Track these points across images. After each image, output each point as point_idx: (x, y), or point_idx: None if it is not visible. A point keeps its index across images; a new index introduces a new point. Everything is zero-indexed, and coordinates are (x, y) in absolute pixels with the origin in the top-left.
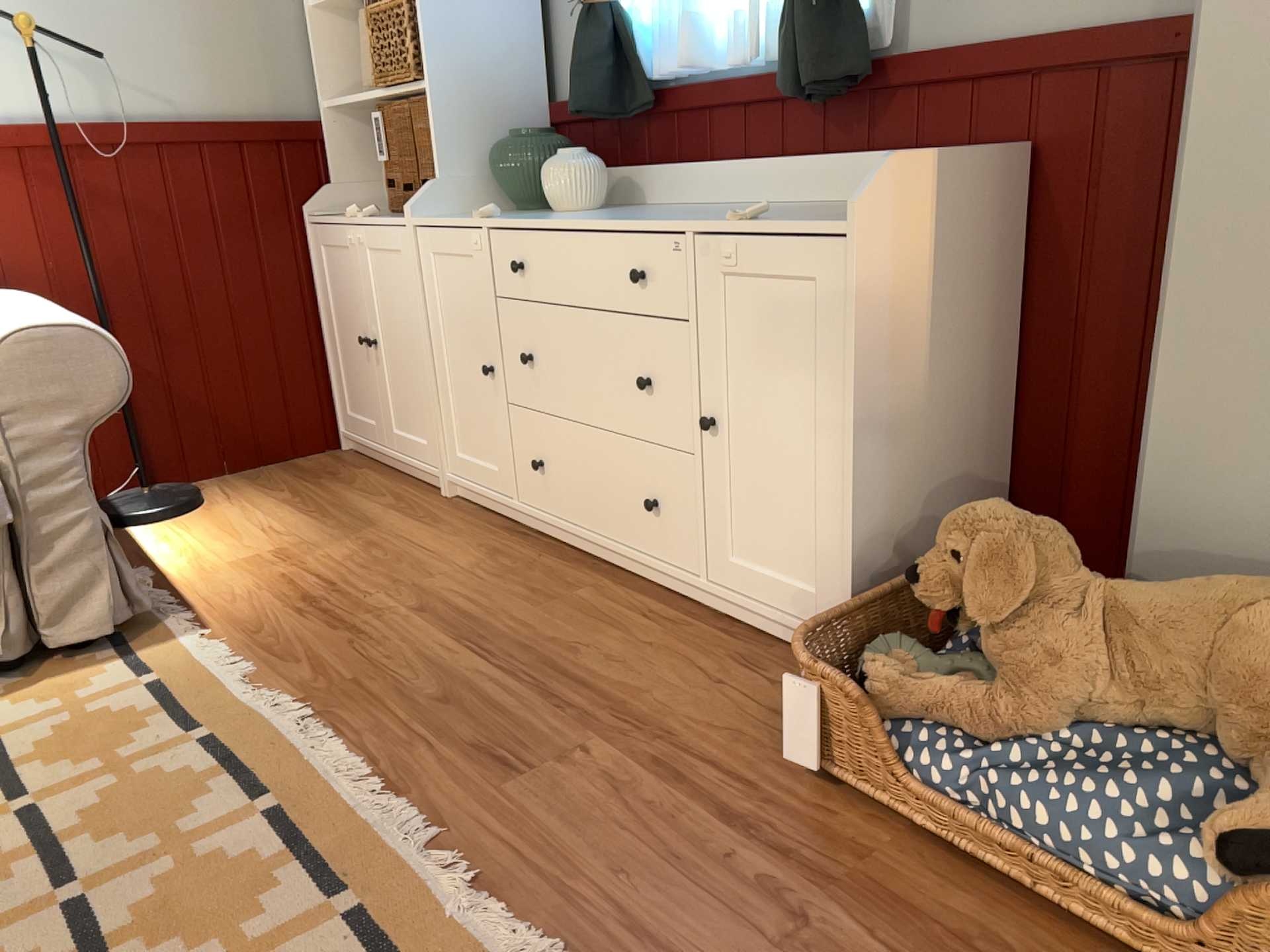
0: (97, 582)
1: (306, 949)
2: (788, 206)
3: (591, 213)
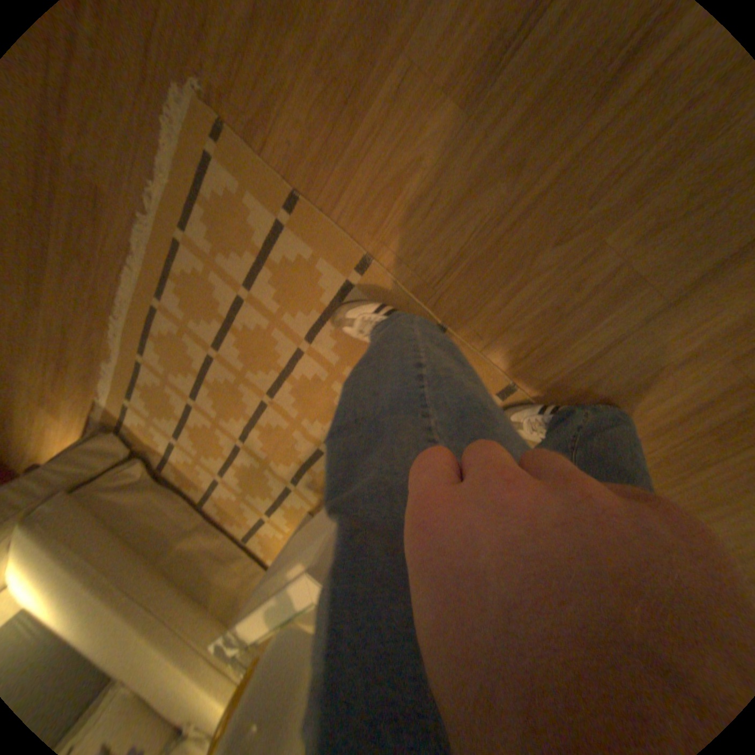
0: (83, 448)
1: (197, 237)
2: None
3: None
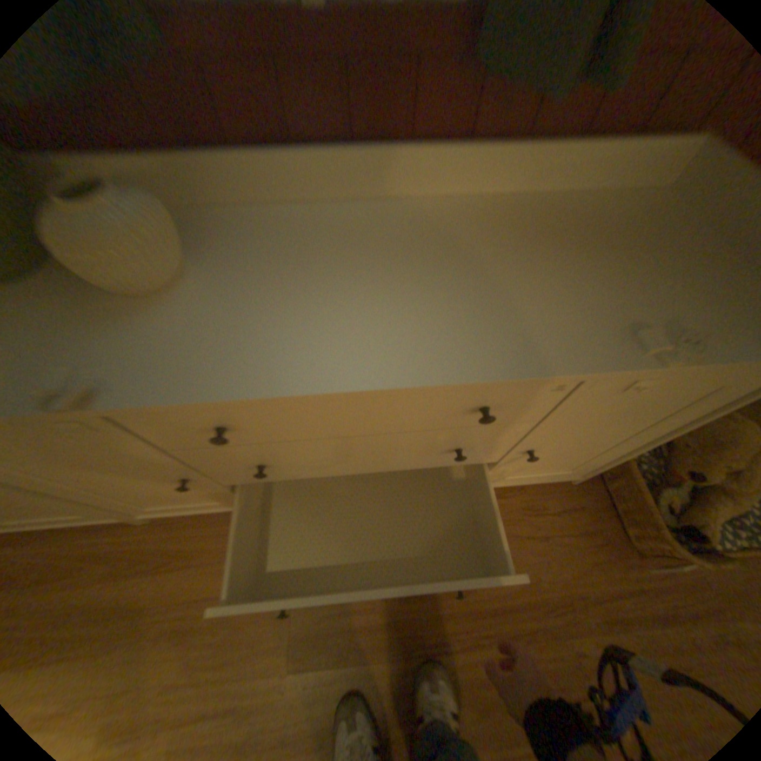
0: None
1: None
2: (465, 210)
3: (217, 284)
